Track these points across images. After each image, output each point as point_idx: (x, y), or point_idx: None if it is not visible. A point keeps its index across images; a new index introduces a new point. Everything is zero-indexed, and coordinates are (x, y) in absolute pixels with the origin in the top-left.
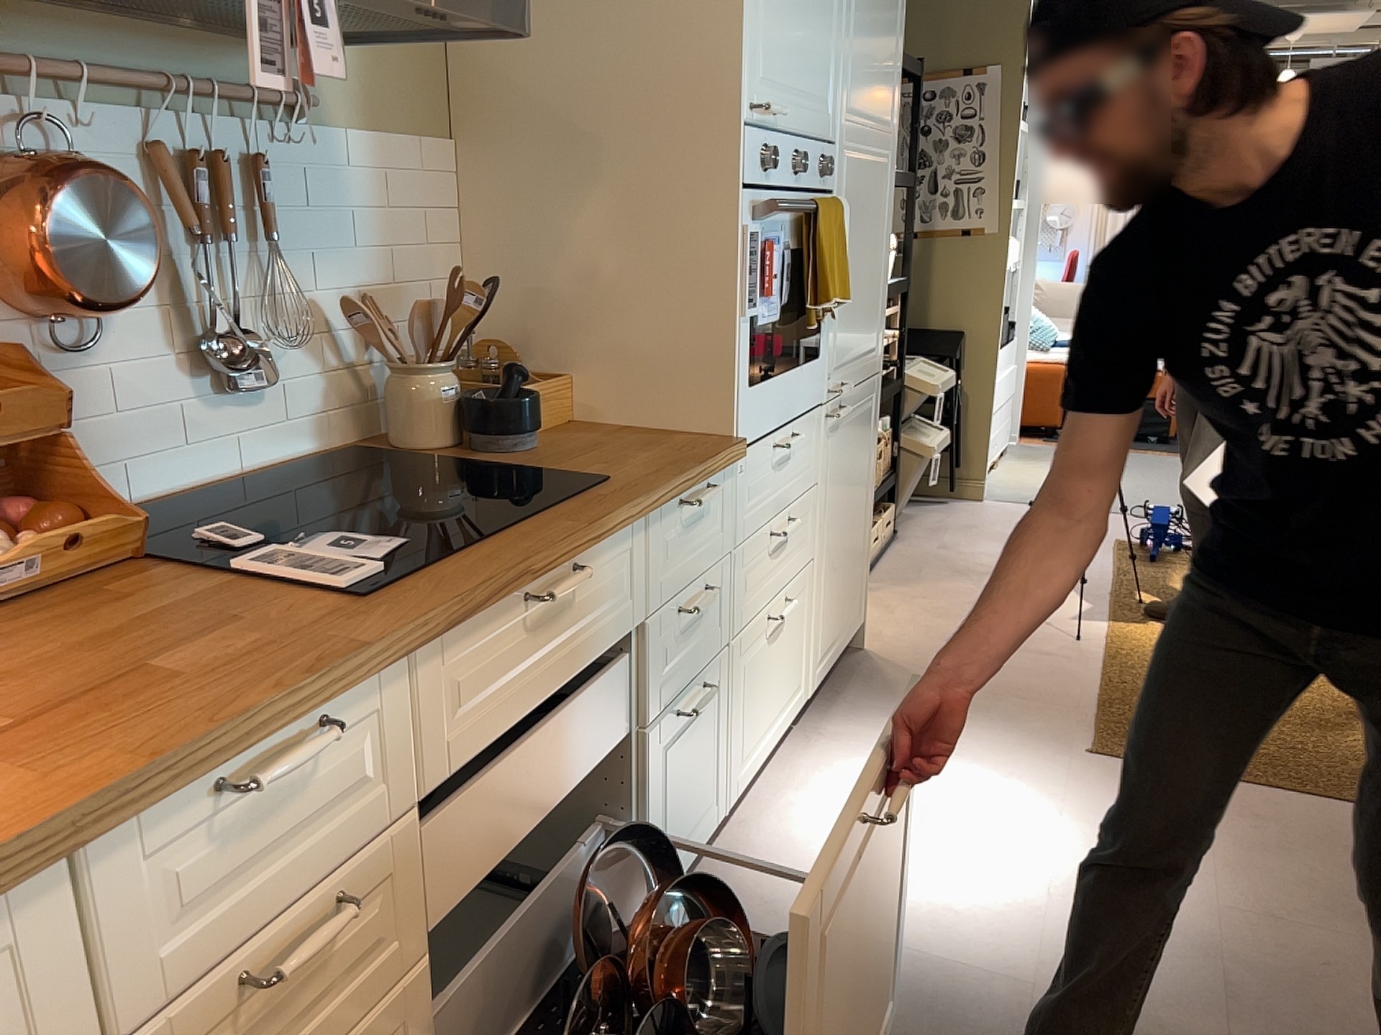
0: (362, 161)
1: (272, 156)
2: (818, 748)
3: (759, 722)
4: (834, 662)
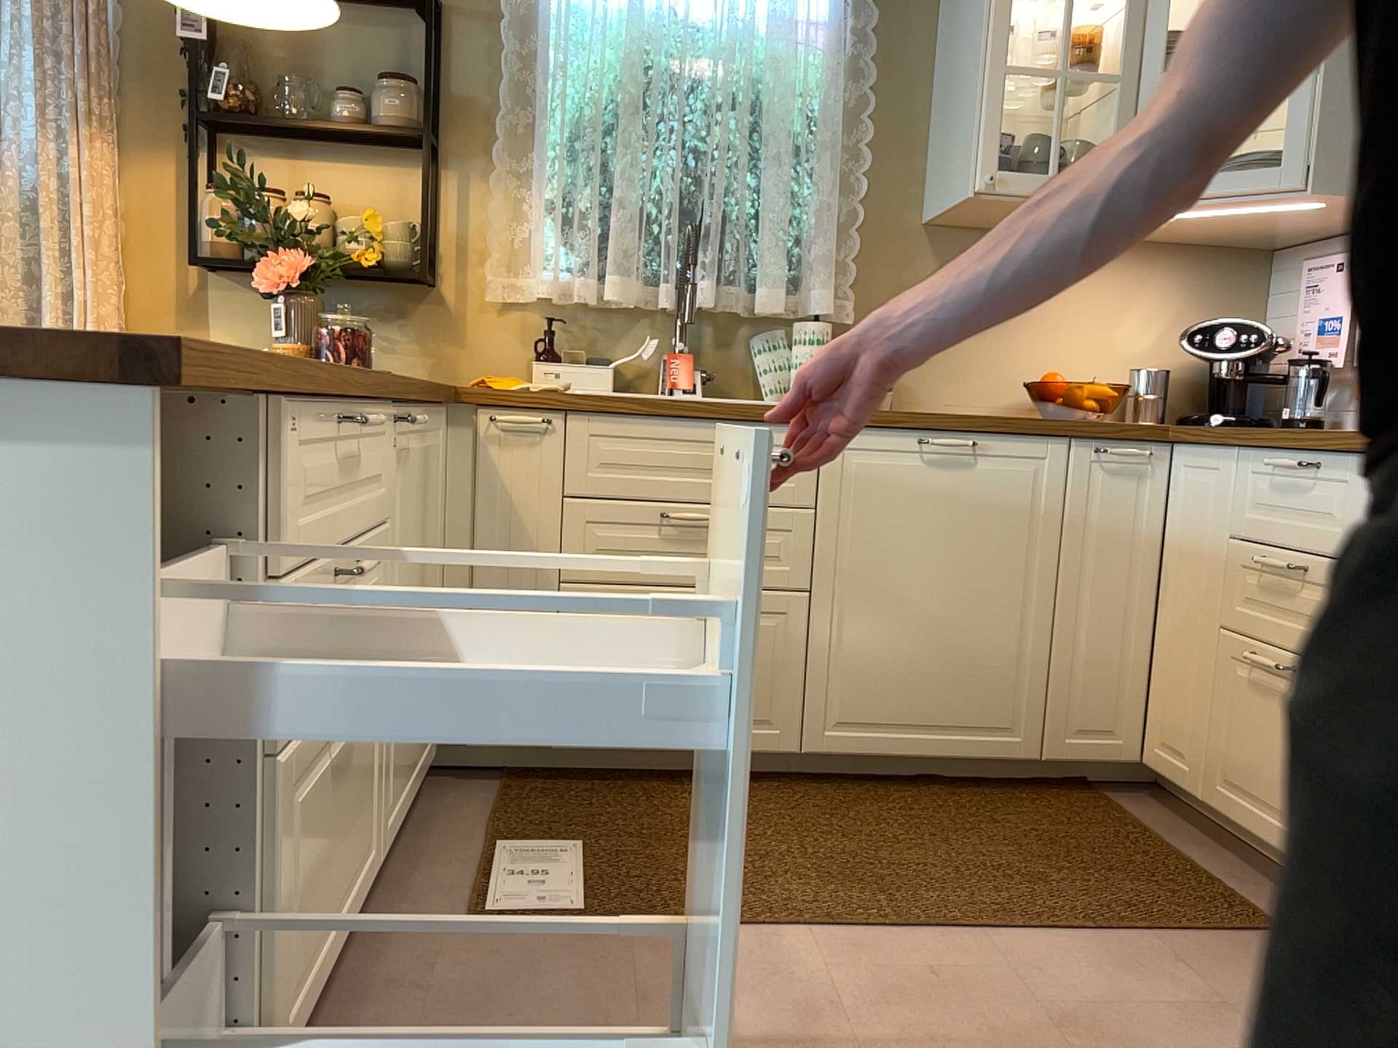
0: None
1: None
2: None
3: None
4: None
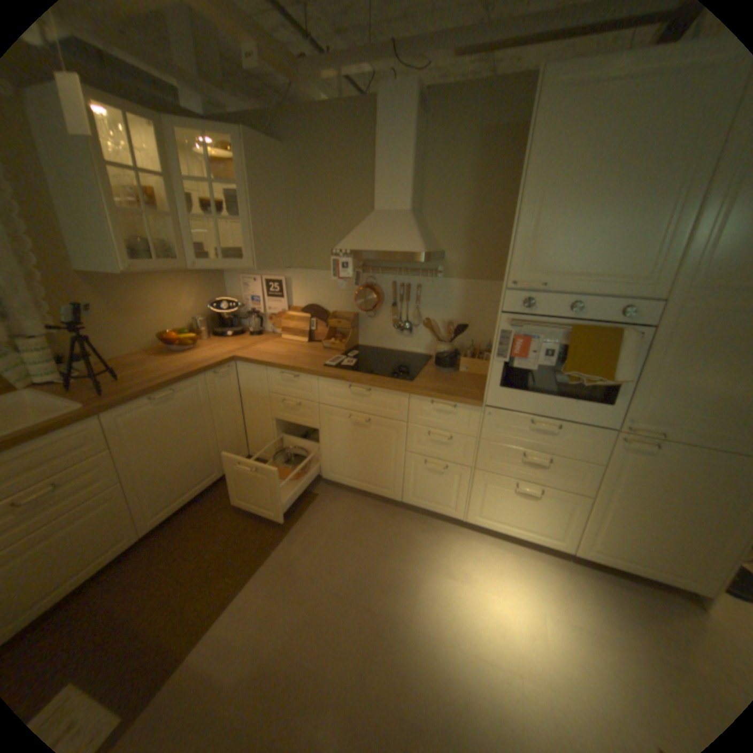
0: (457, 286)
1: (425, 284)
2: (558, 572)
3: (502, 515)
4: (630, 572)
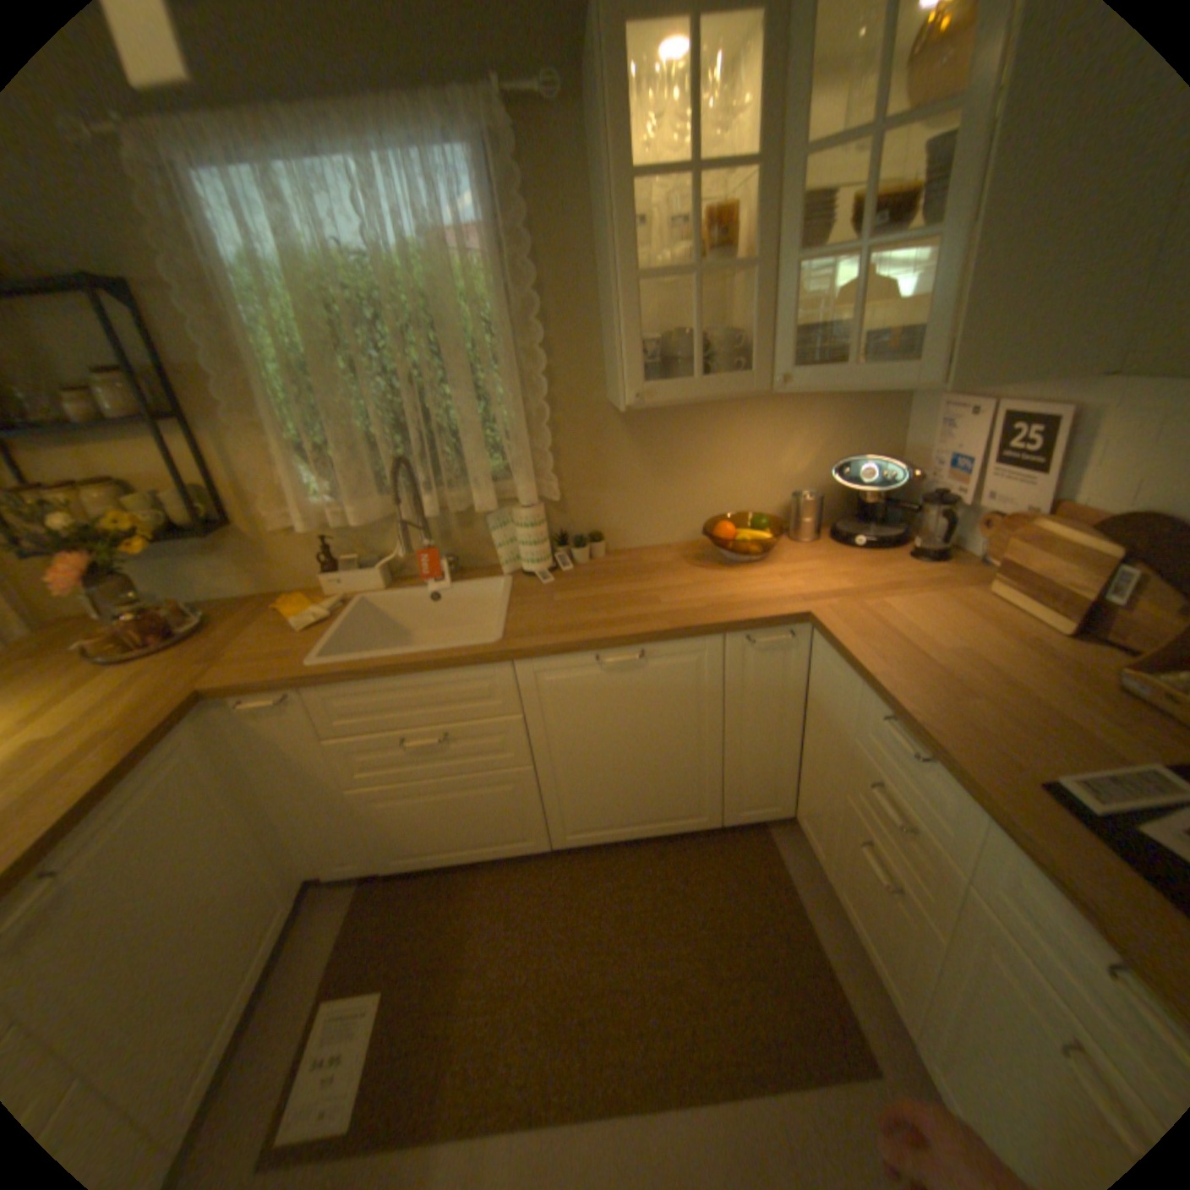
0: None
1: None
2: None
3: None
4: None
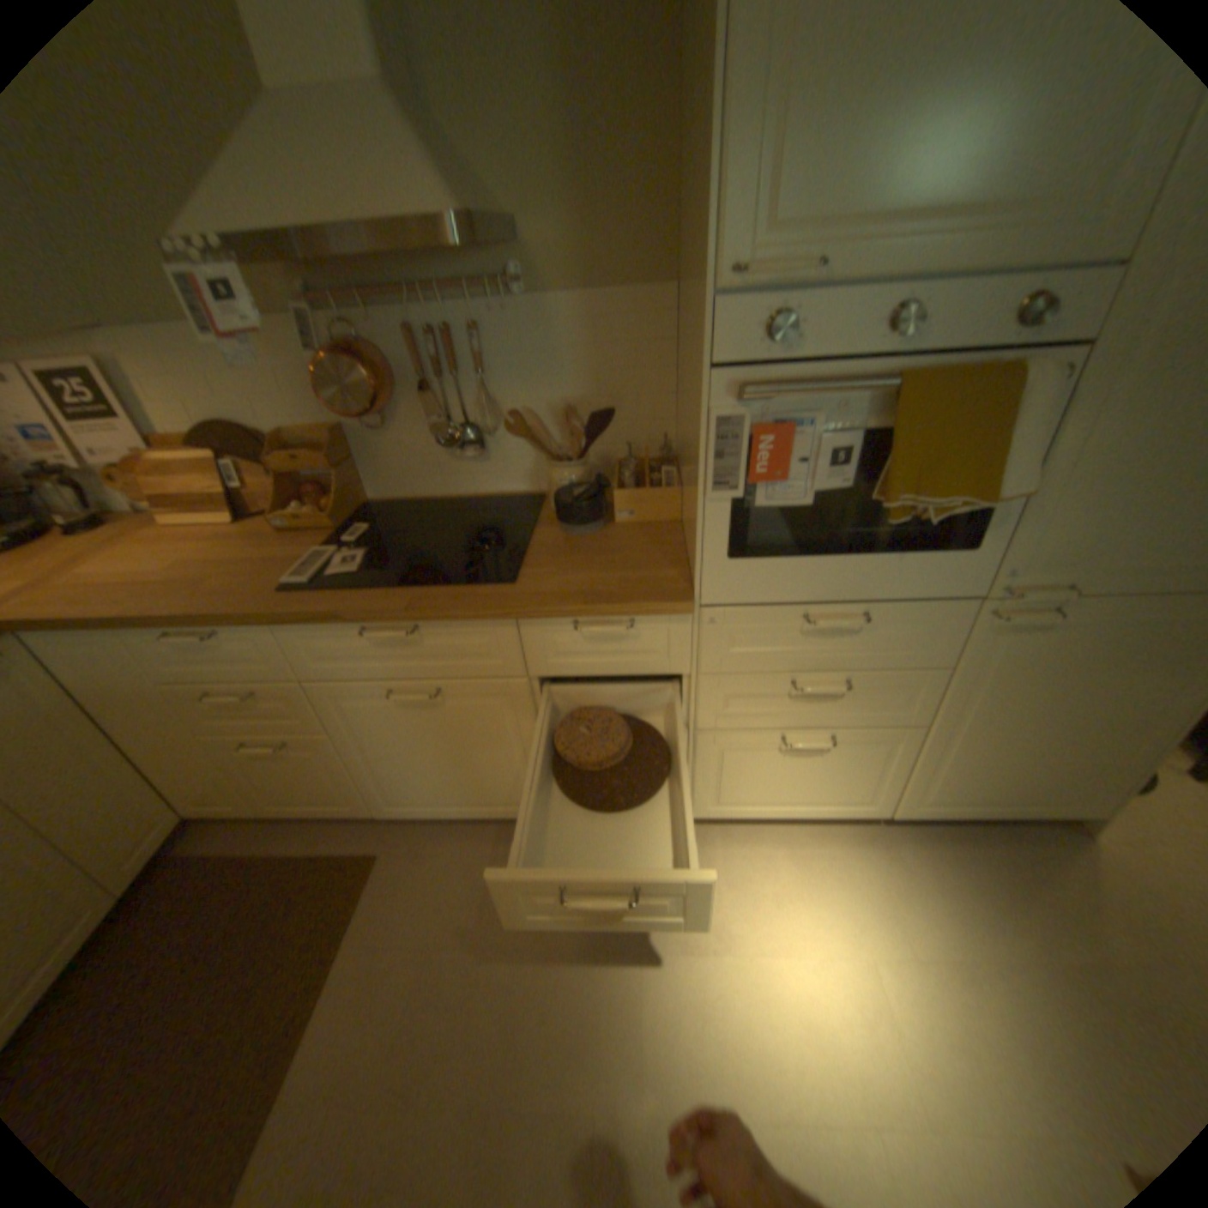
0: (566, 311)
1: (487, 317)
2: (866, 853)
3: (757, 792)
4: (981, 818)
